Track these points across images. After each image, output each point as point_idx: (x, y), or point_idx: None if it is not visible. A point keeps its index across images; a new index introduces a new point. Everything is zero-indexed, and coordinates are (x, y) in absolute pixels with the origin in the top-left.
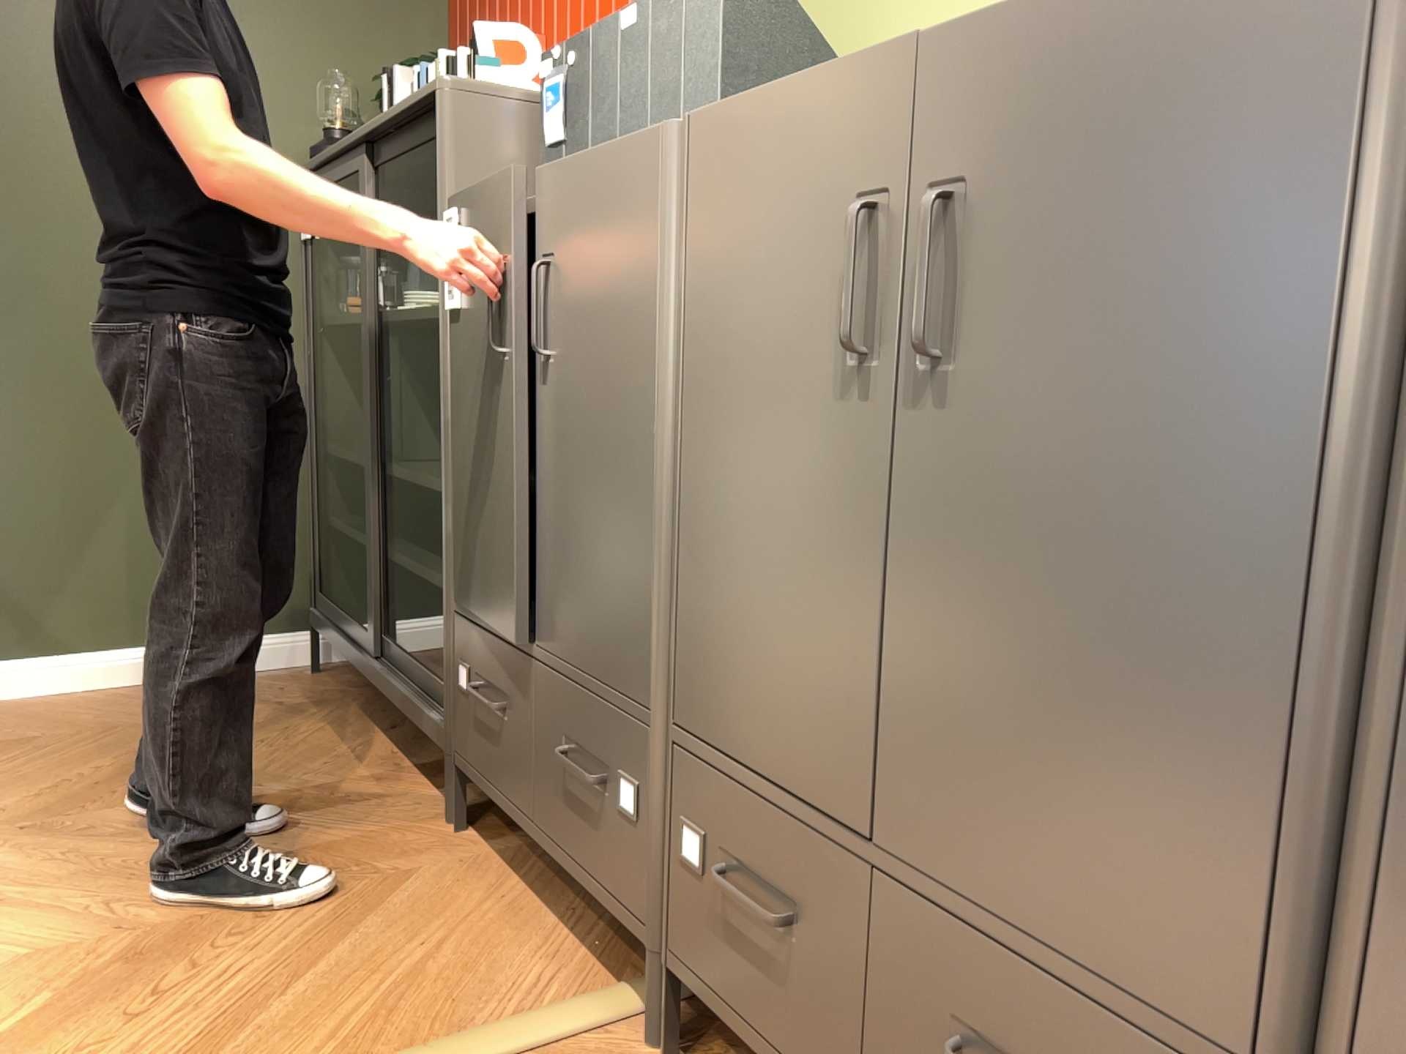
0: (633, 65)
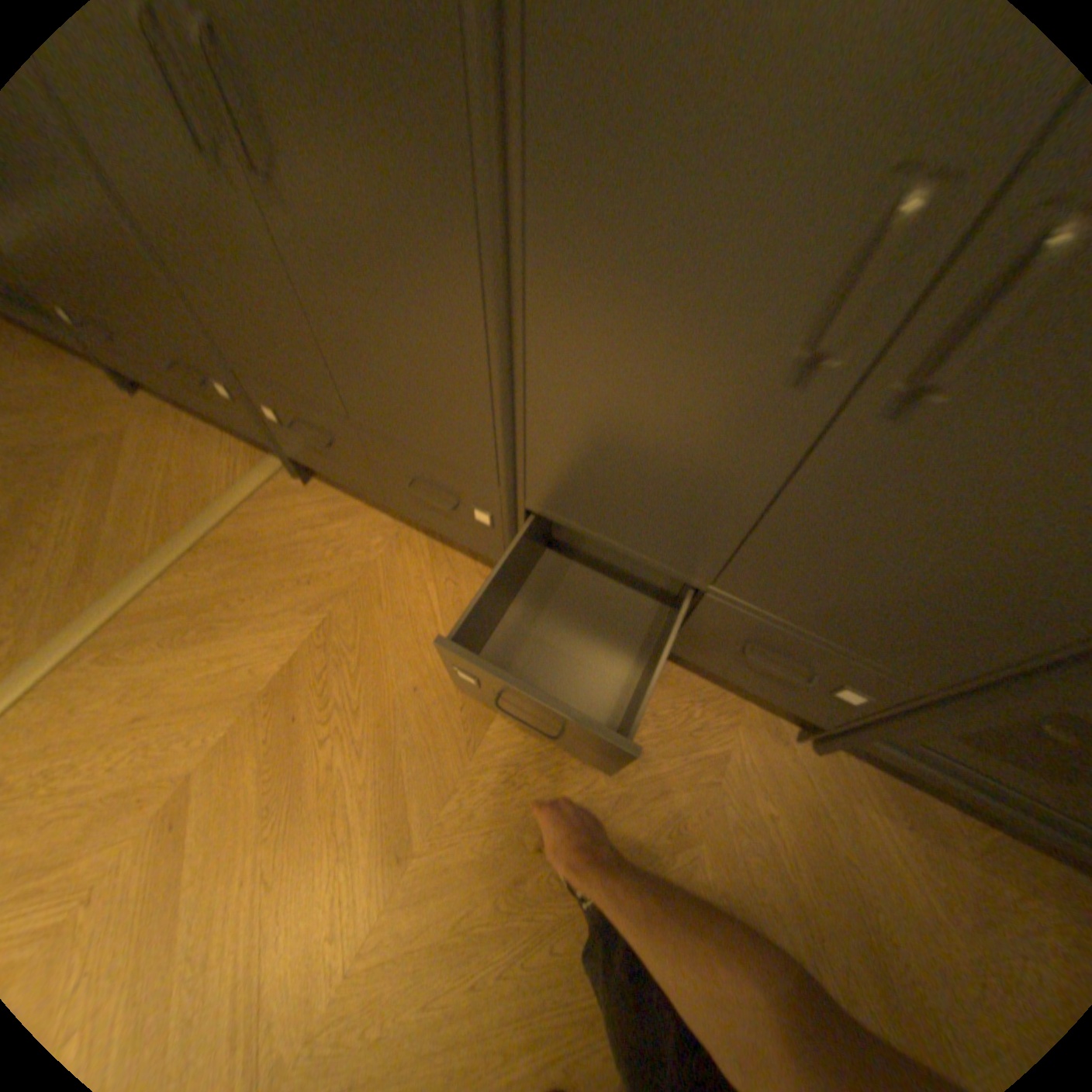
0: None
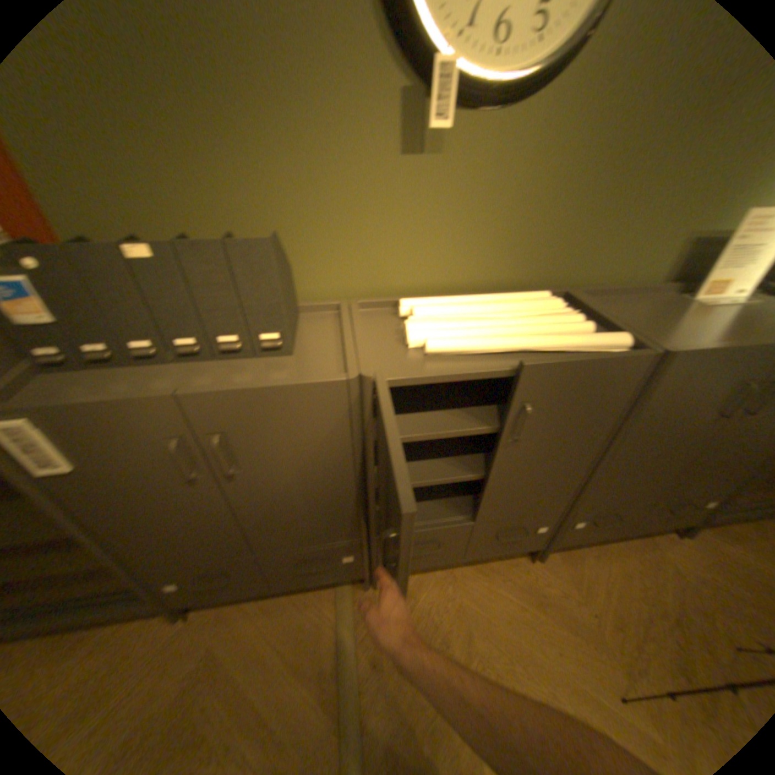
0: (162, 281)
